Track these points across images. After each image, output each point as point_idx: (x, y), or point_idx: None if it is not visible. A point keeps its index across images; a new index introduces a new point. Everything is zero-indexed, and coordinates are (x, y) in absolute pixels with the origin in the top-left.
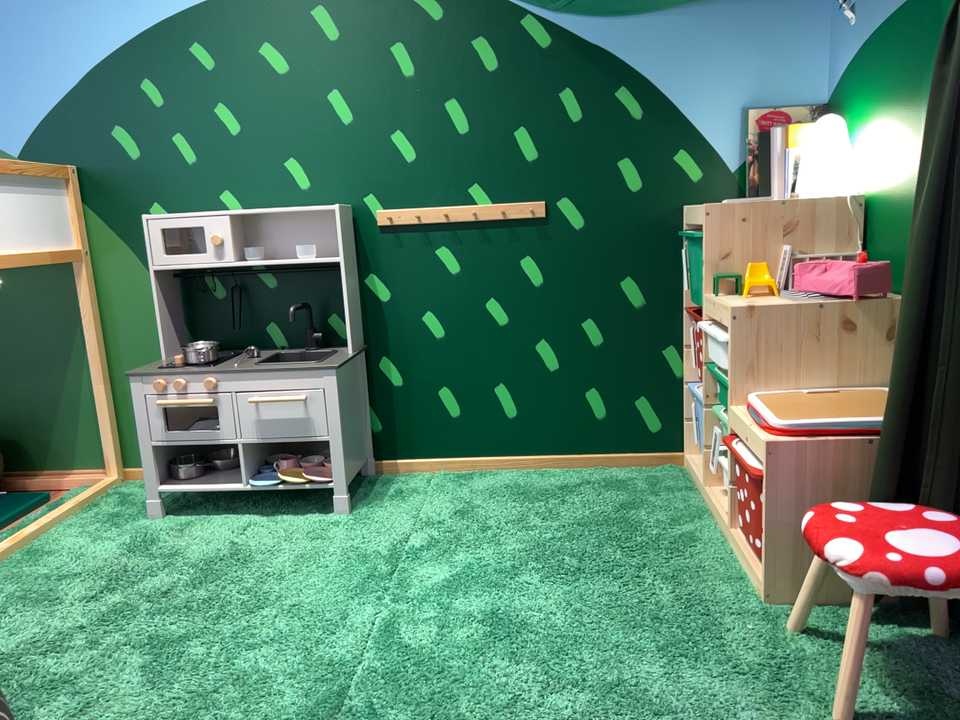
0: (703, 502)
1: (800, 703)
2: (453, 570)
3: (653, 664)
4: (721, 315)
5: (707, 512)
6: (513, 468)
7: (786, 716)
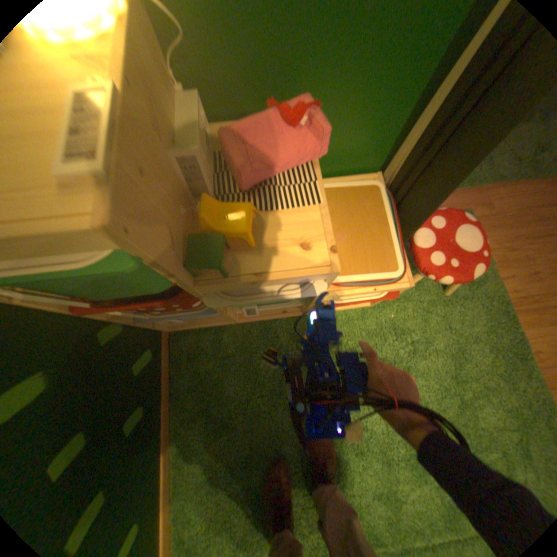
0: (243, 323)
1: (439, 305)
2: (365, 501)
3: (432, 363)
4: (289, 278)
5: (259, 321)
6: (168, 491)
7: (448, 312)
